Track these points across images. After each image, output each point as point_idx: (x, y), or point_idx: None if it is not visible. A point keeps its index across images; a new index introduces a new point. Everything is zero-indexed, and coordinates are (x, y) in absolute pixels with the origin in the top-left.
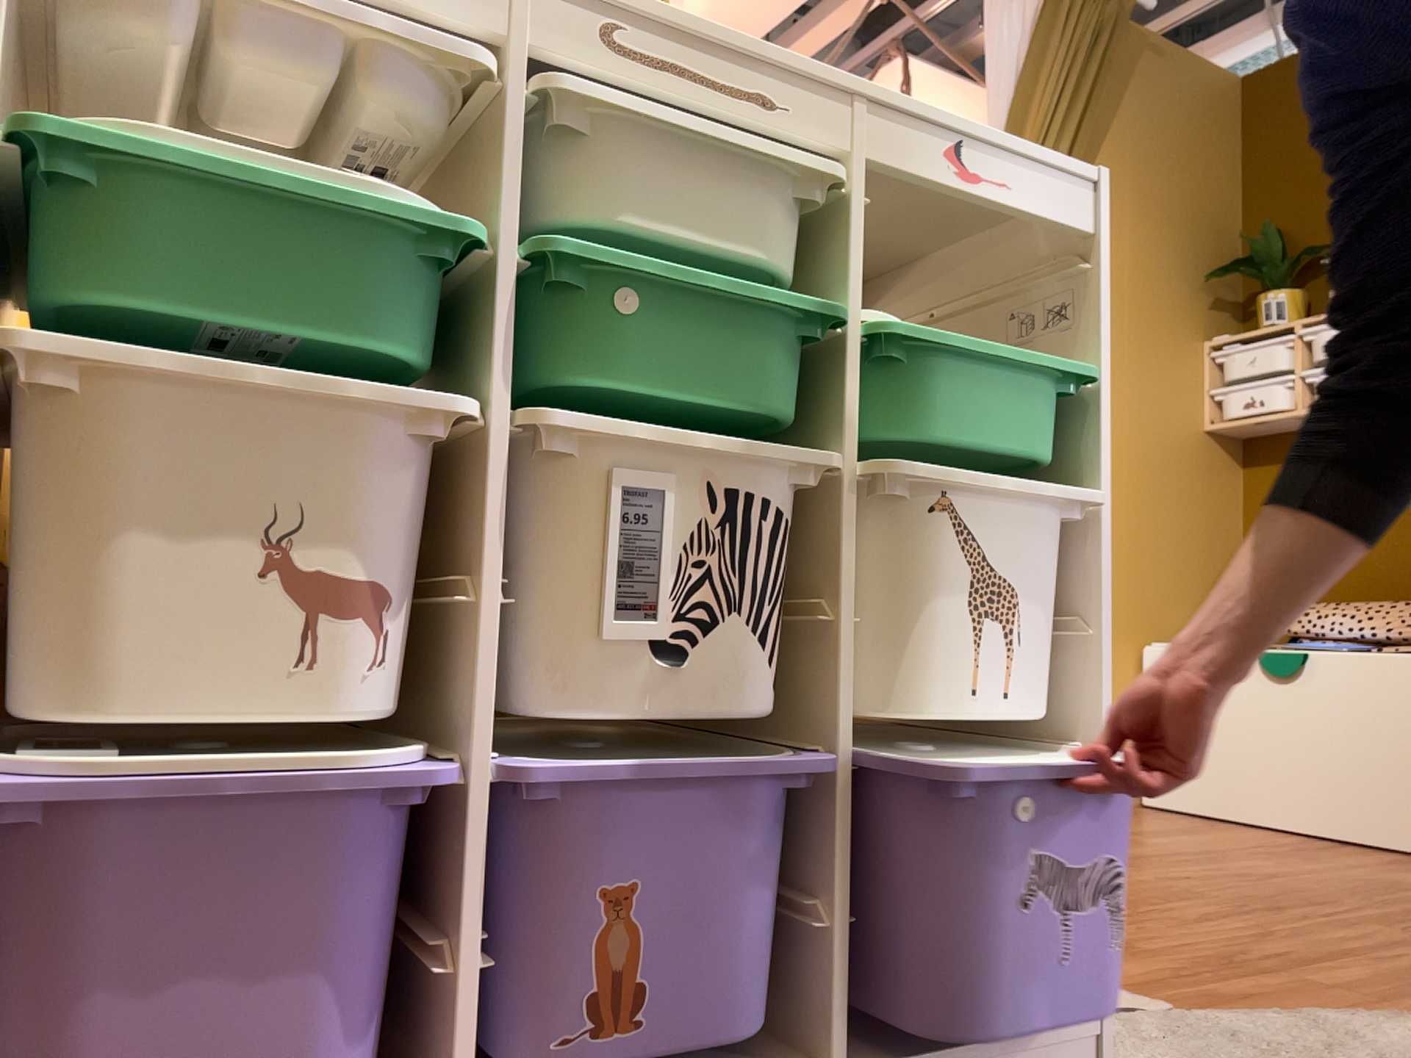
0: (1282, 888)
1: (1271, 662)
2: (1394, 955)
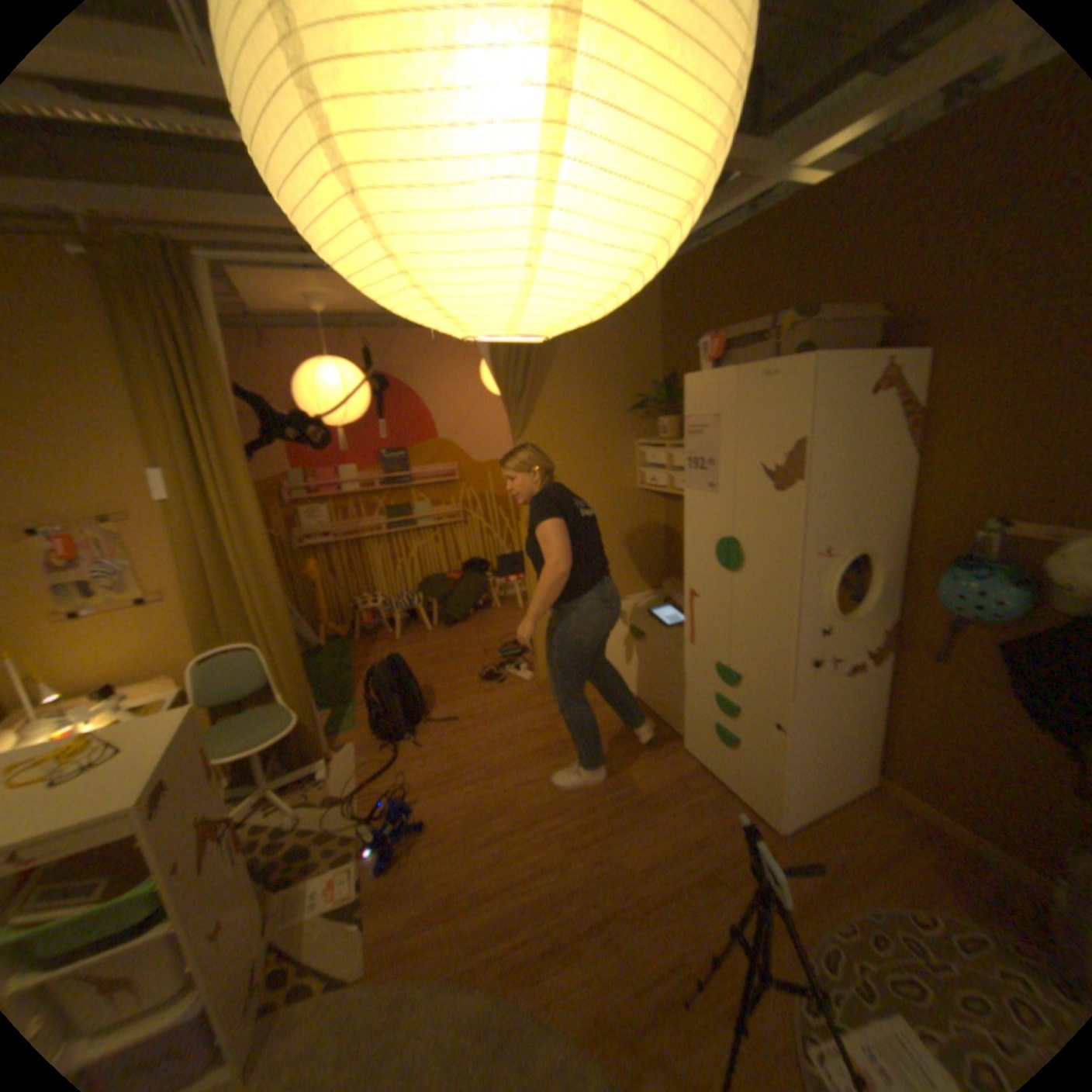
0: (561, 802)
1: (635, 637)
2: (526, 902)
